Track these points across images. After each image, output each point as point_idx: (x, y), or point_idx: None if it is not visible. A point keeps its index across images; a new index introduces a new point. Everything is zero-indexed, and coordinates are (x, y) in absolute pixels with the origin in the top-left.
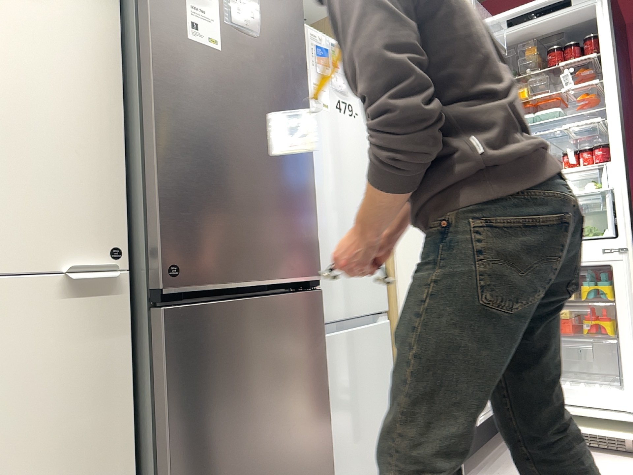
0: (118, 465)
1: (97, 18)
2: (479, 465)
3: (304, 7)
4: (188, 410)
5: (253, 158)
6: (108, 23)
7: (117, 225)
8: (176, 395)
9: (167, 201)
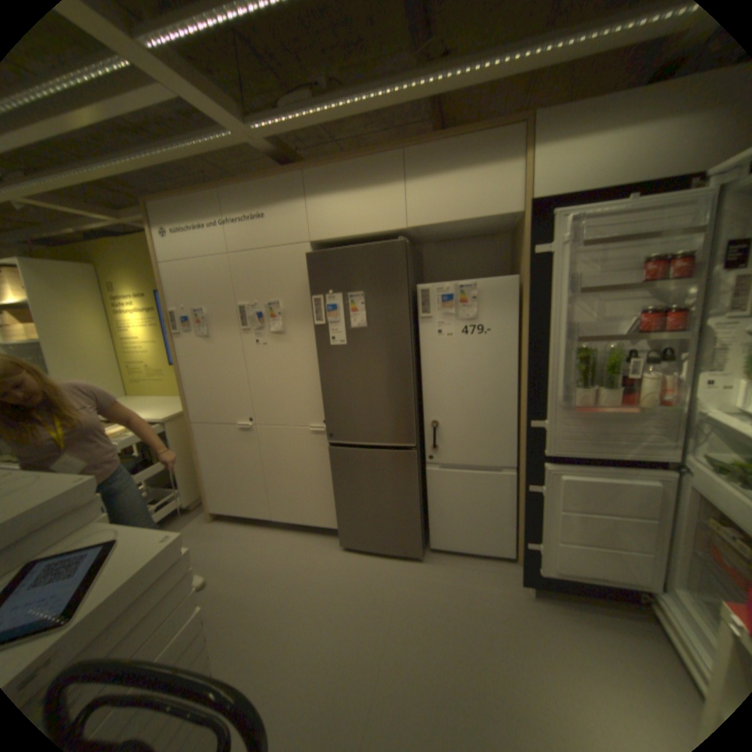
0: (332, 485)
1: (313, 339)
2: (568, 605)
3: (407, 291)
4: (340, 480)
5: (367, 389)
6: (317, 339)
7: (326, 412)
8: (335, 474)
9: (328, 410)
